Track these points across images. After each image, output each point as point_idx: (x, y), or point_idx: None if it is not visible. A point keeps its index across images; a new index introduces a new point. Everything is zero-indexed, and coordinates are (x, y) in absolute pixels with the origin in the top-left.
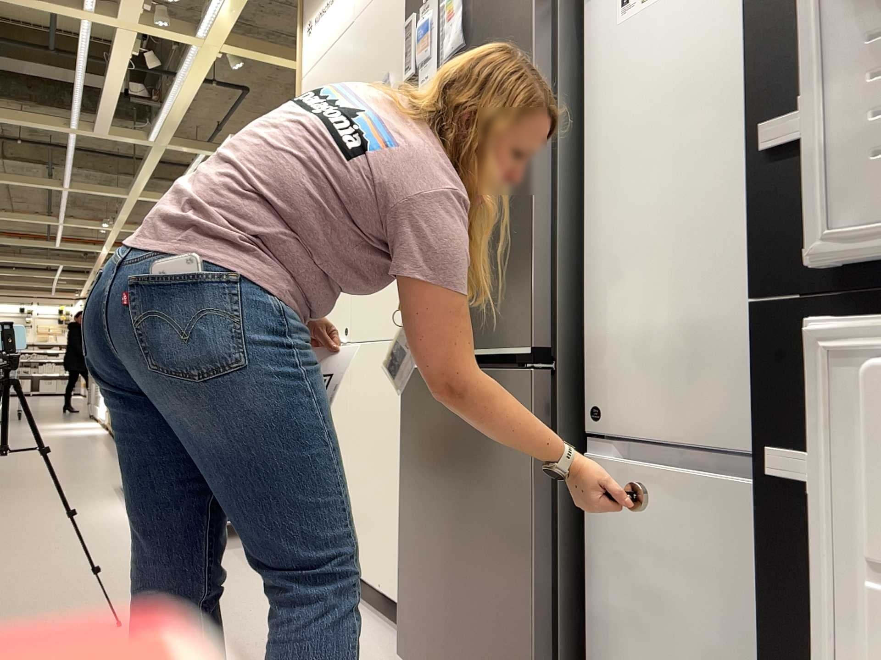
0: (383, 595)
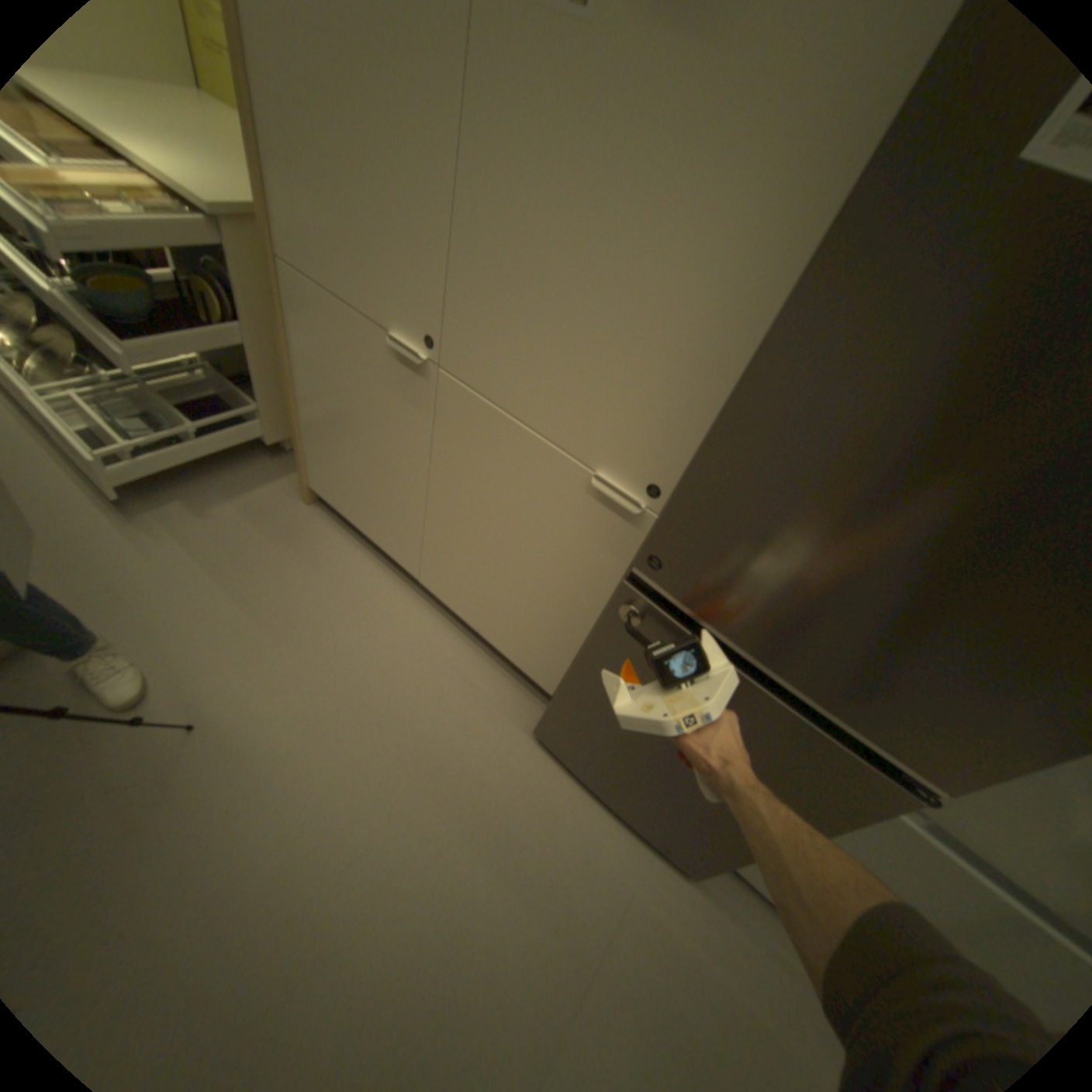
0: (484, 635)
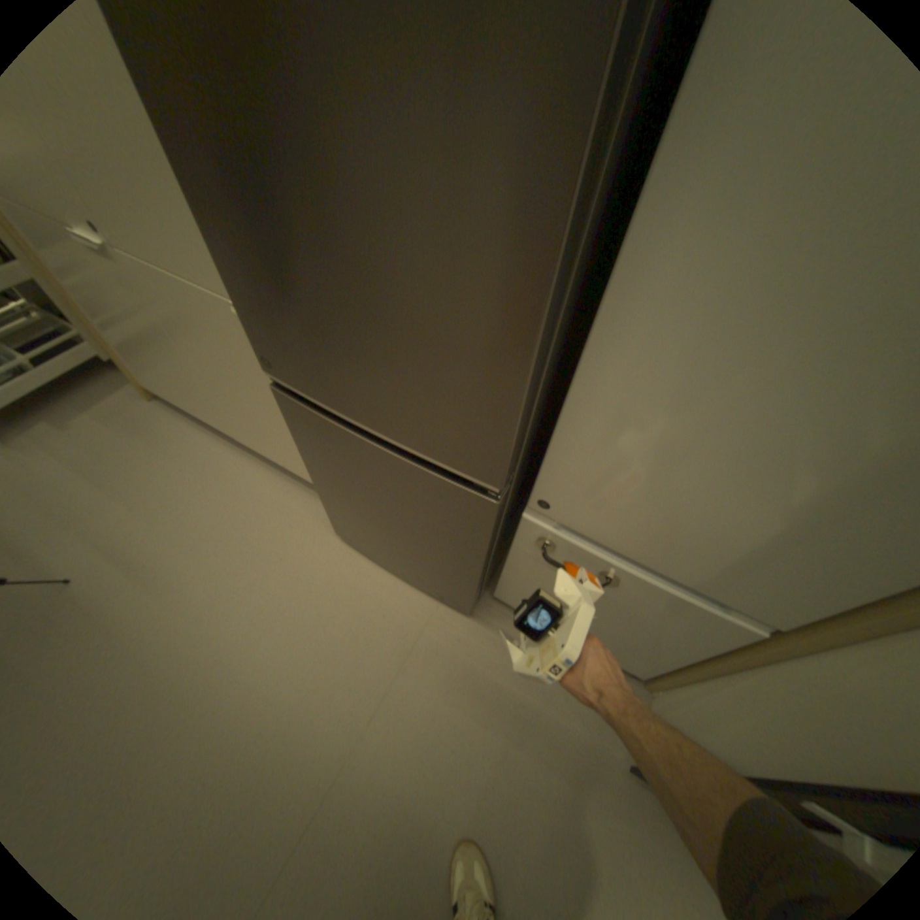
0: (290, 469)
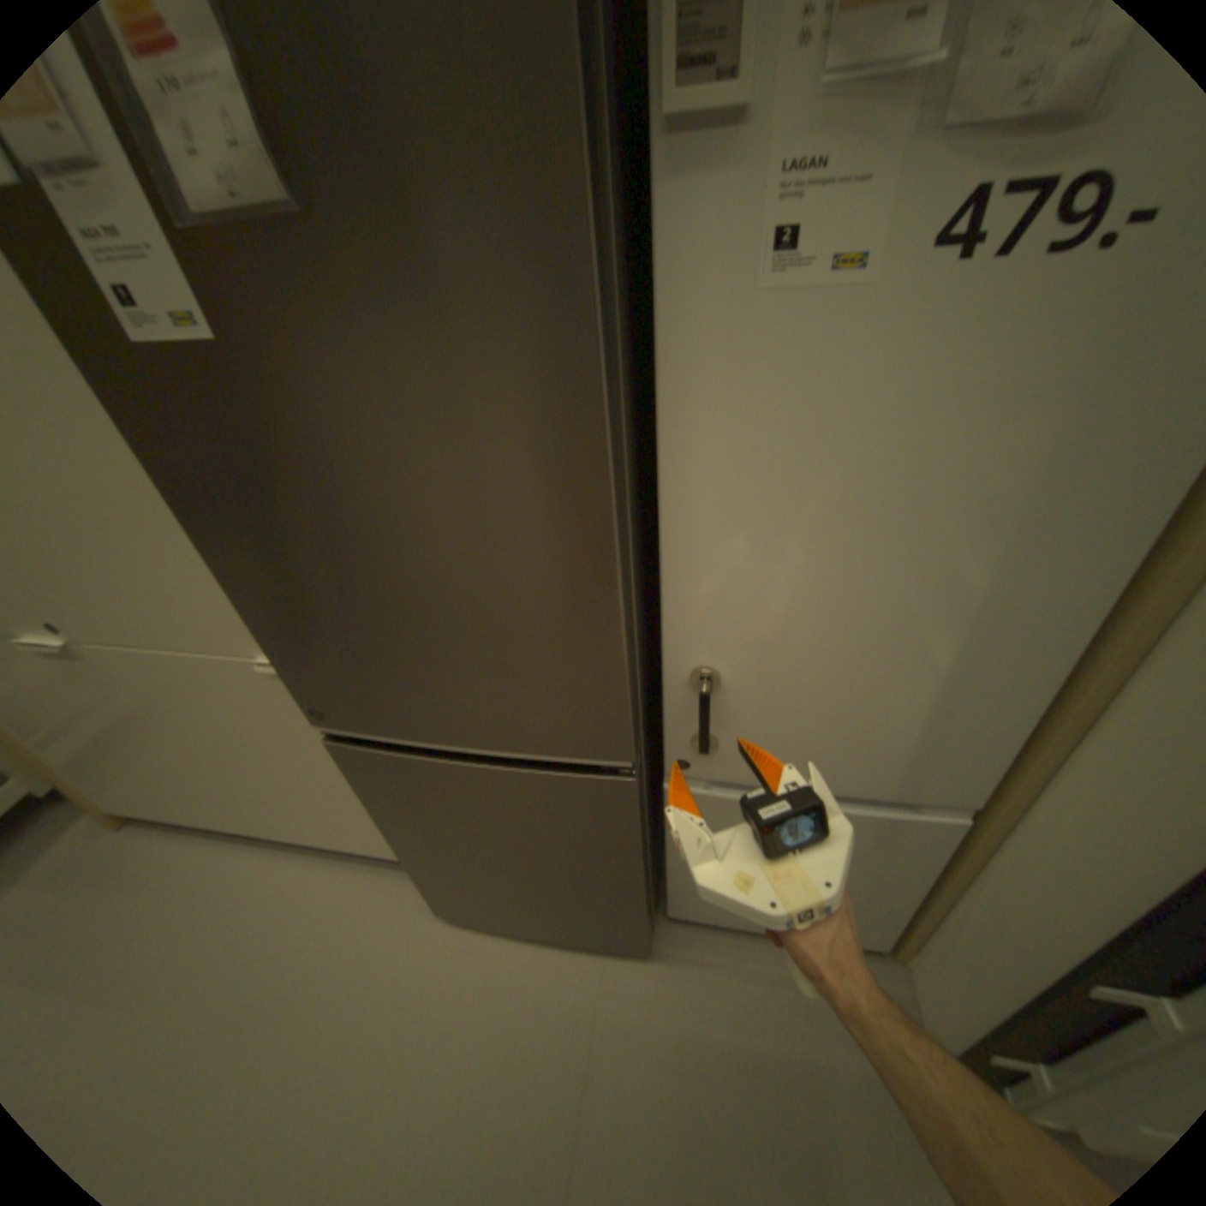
0: (347, 850)
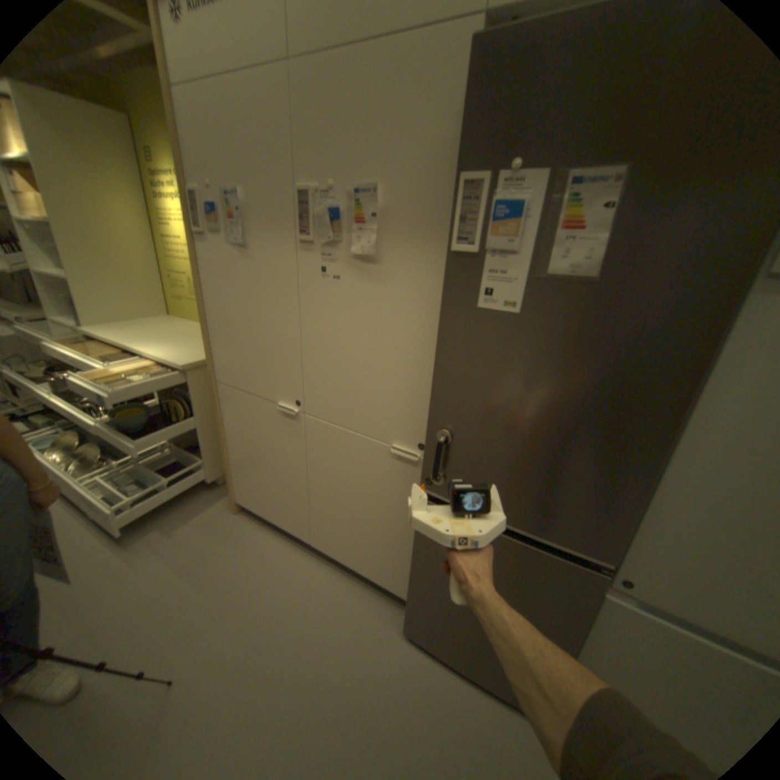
0: (357, 571)
